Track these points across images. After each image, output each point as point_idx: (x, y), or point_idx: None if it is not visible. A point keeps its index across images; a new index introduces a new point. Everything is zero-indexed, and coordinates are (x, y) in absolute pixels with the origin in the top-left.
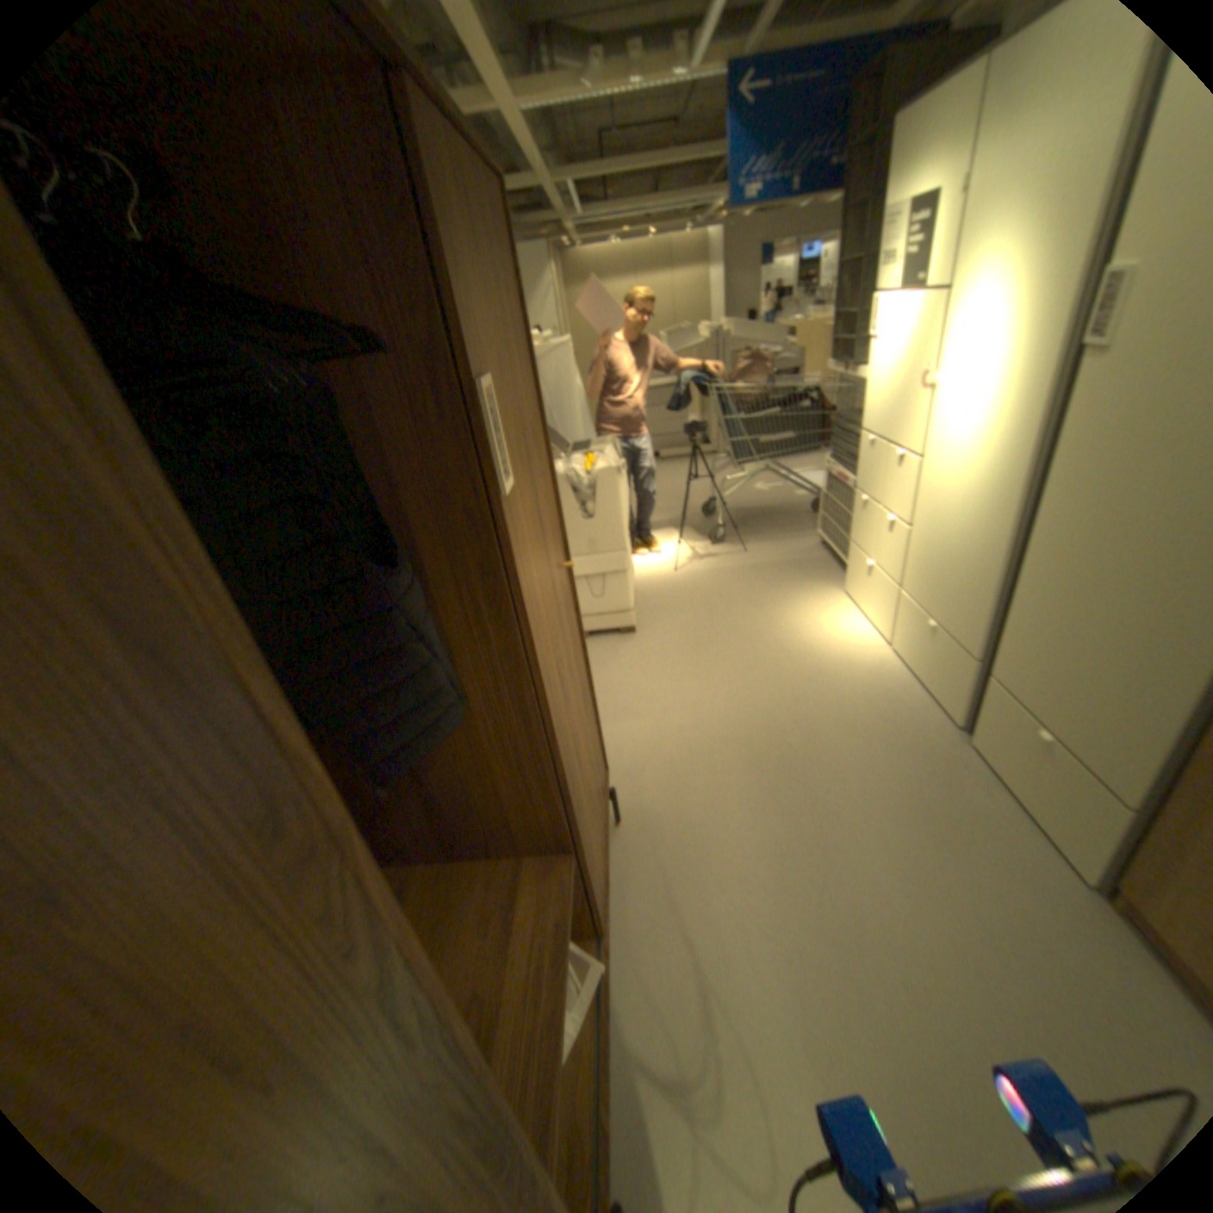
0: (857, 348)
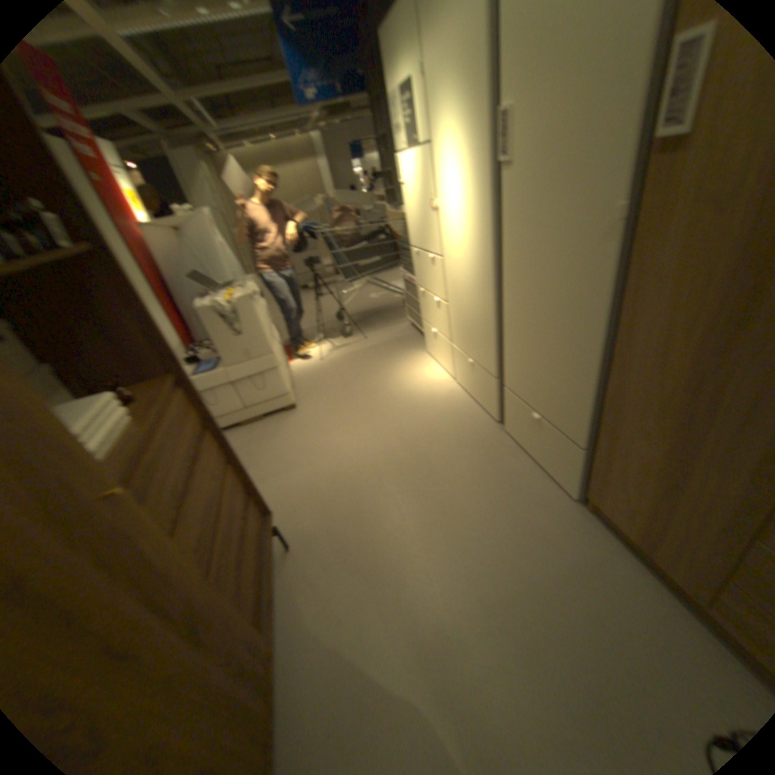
0: (398, 194)
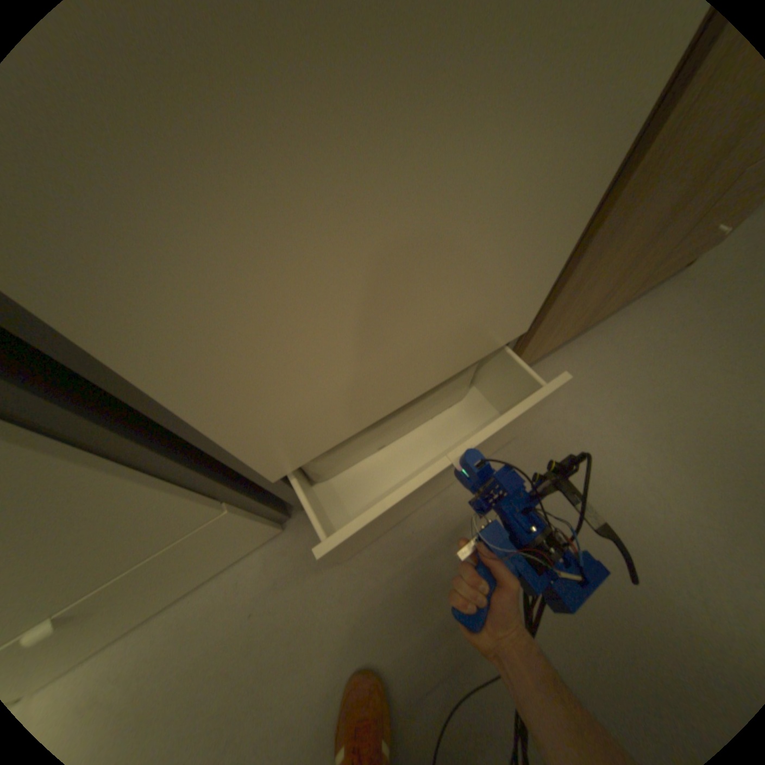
0: None
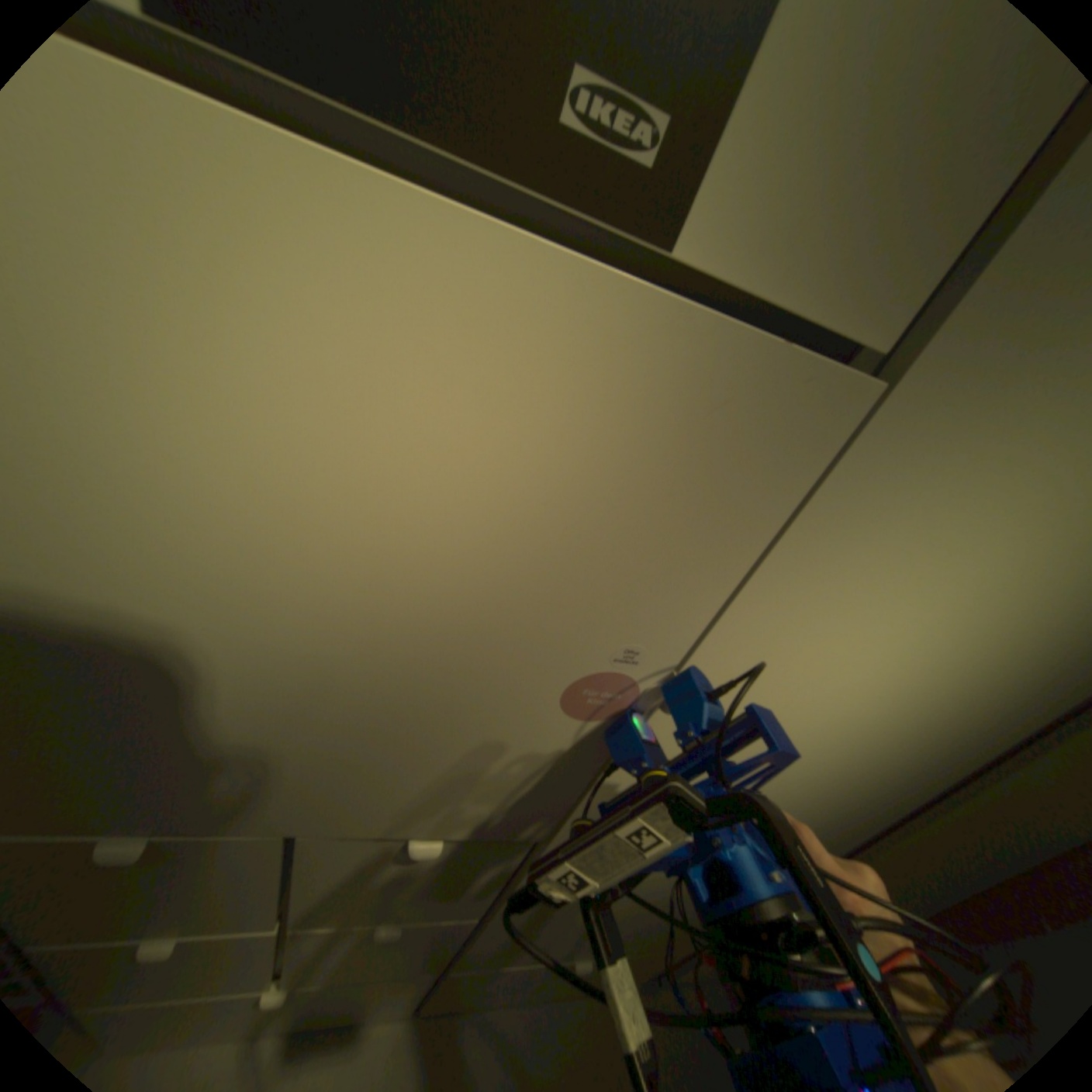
0: None
